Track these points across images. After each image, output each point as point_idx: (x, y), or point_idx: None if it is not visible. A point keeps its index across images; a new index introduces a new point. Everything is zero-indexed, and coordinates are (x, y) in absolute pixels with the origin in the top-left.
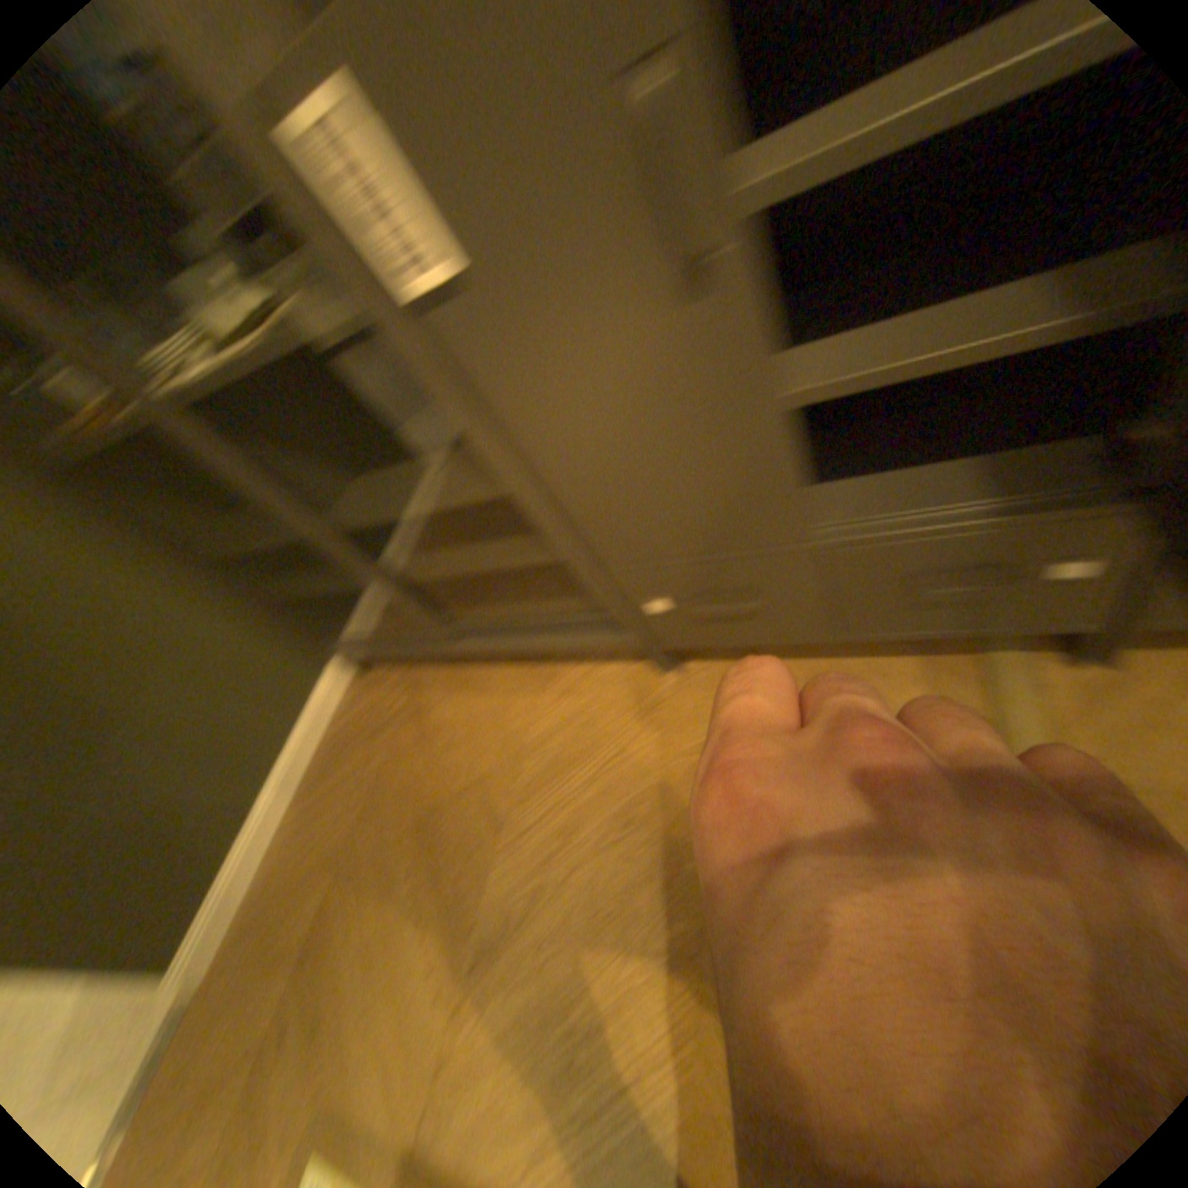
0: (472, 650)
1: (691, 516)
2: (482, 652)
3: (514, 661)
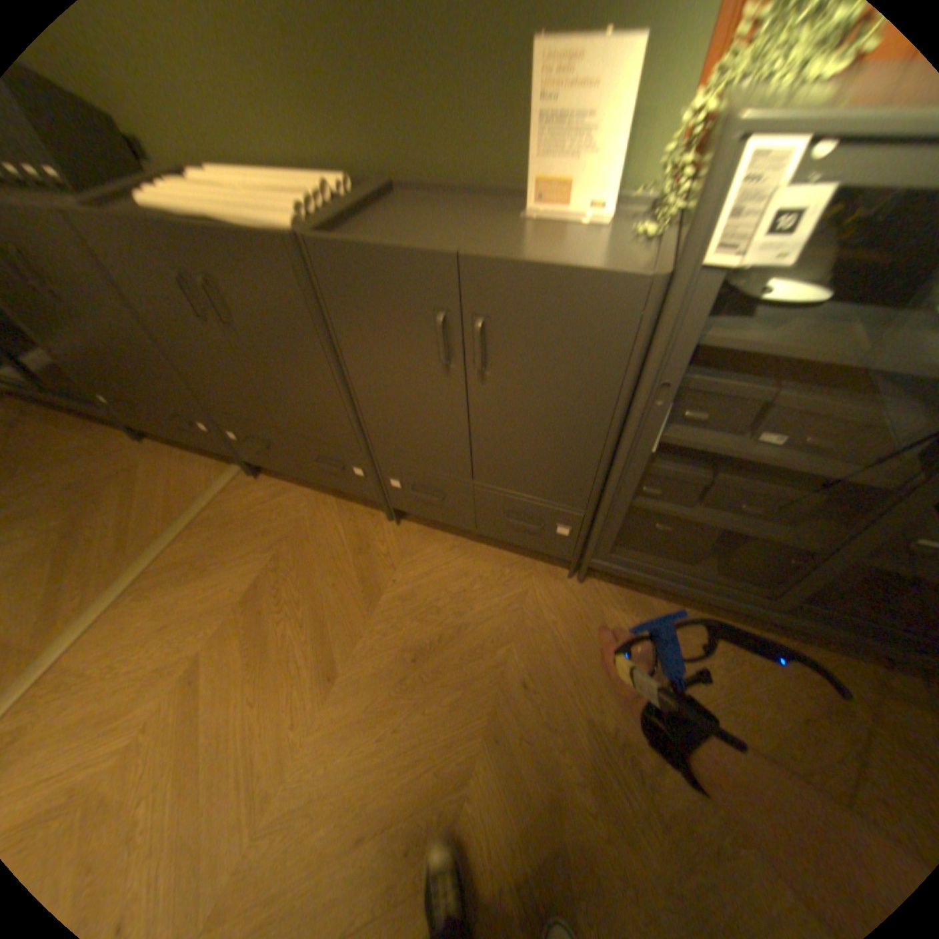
0: (69, 405)
1: (88, 363)
2: (72, 408)
3: (83, 417)
